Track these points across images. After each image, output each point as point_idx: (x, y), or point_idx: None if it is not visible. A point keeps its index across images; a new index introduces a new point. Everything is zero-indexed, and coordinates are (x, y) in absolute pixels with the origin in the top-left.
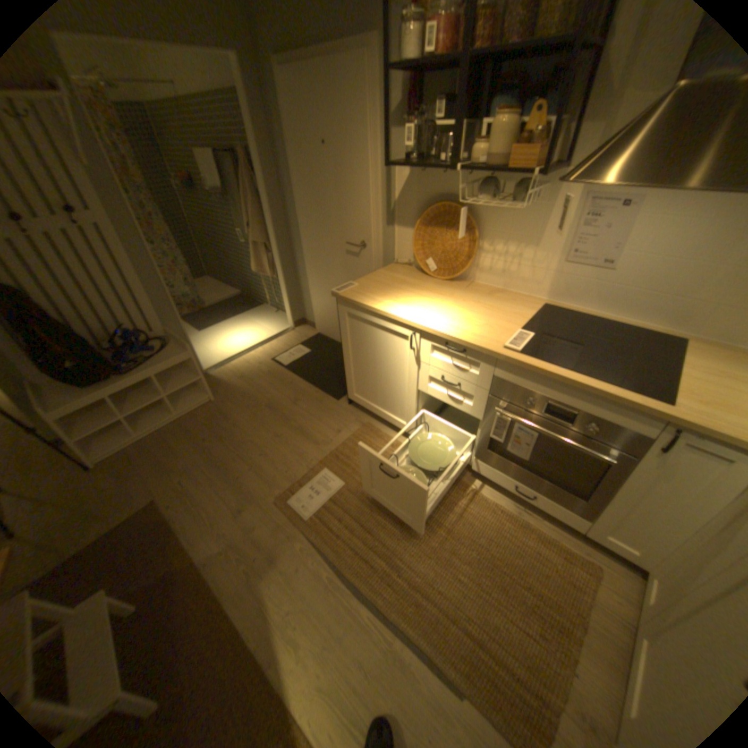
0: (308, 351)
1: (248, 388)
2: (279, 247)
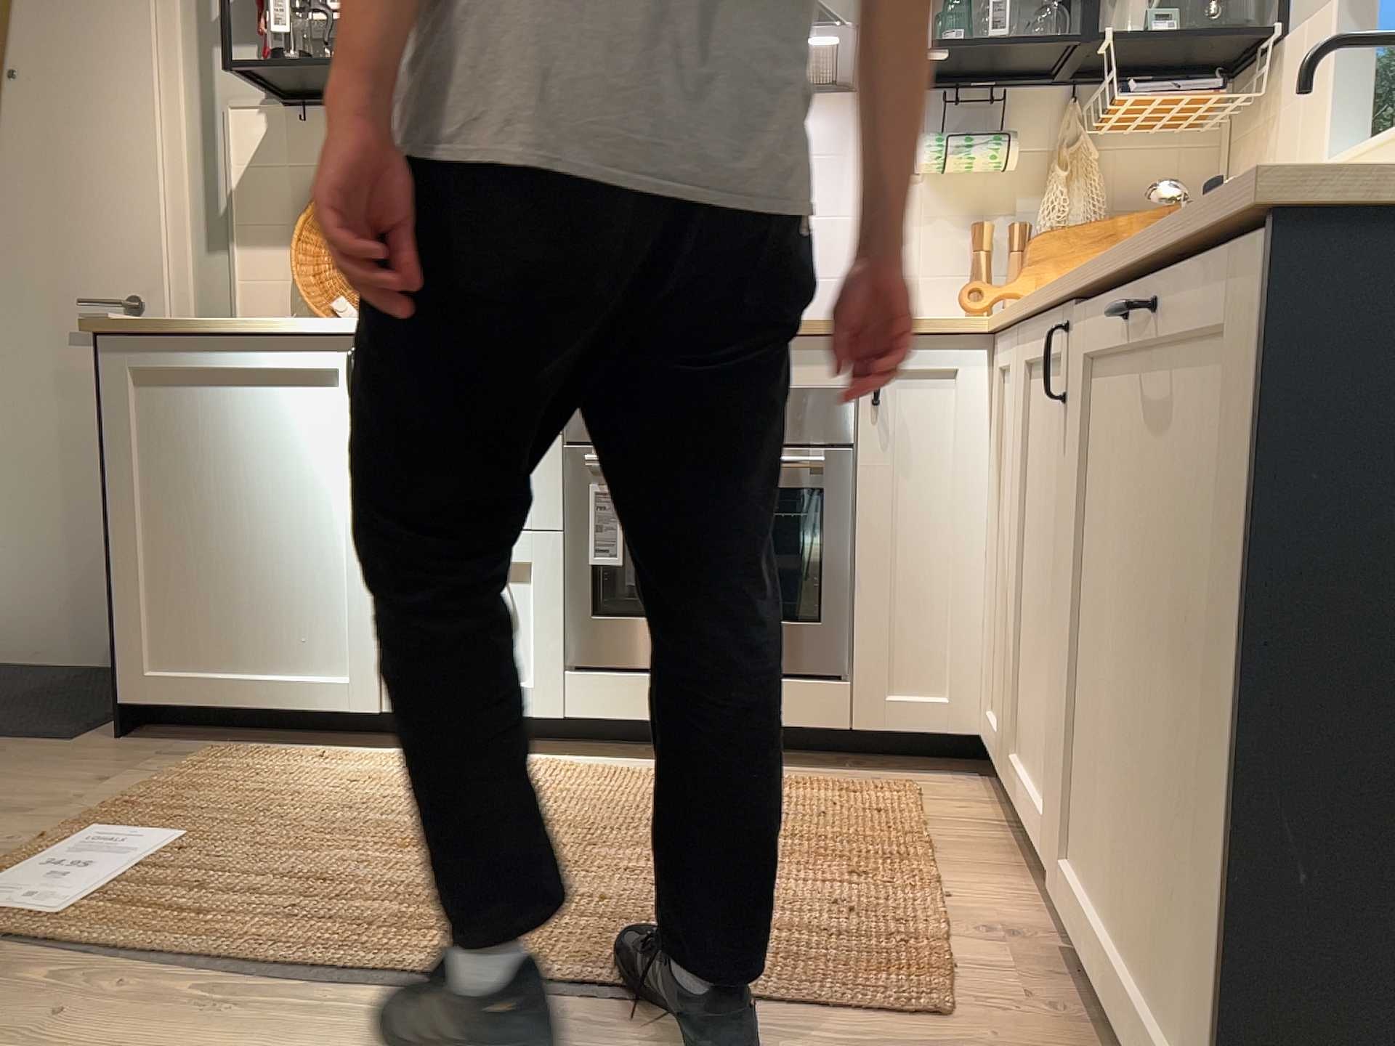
0: None
1: None
2: None
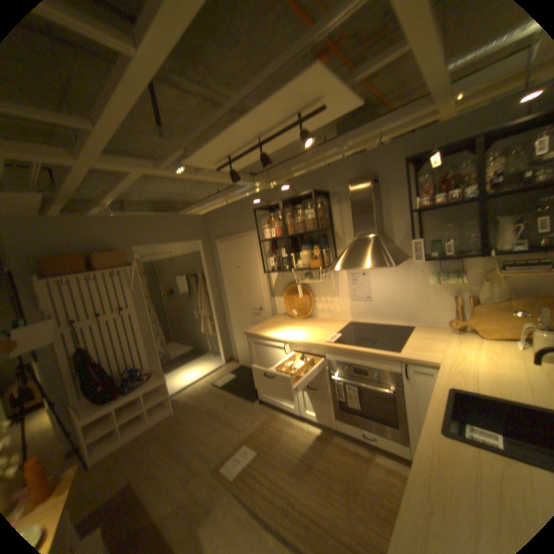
0: (234, 375)
1: (195, 402)
2: (218, 316)
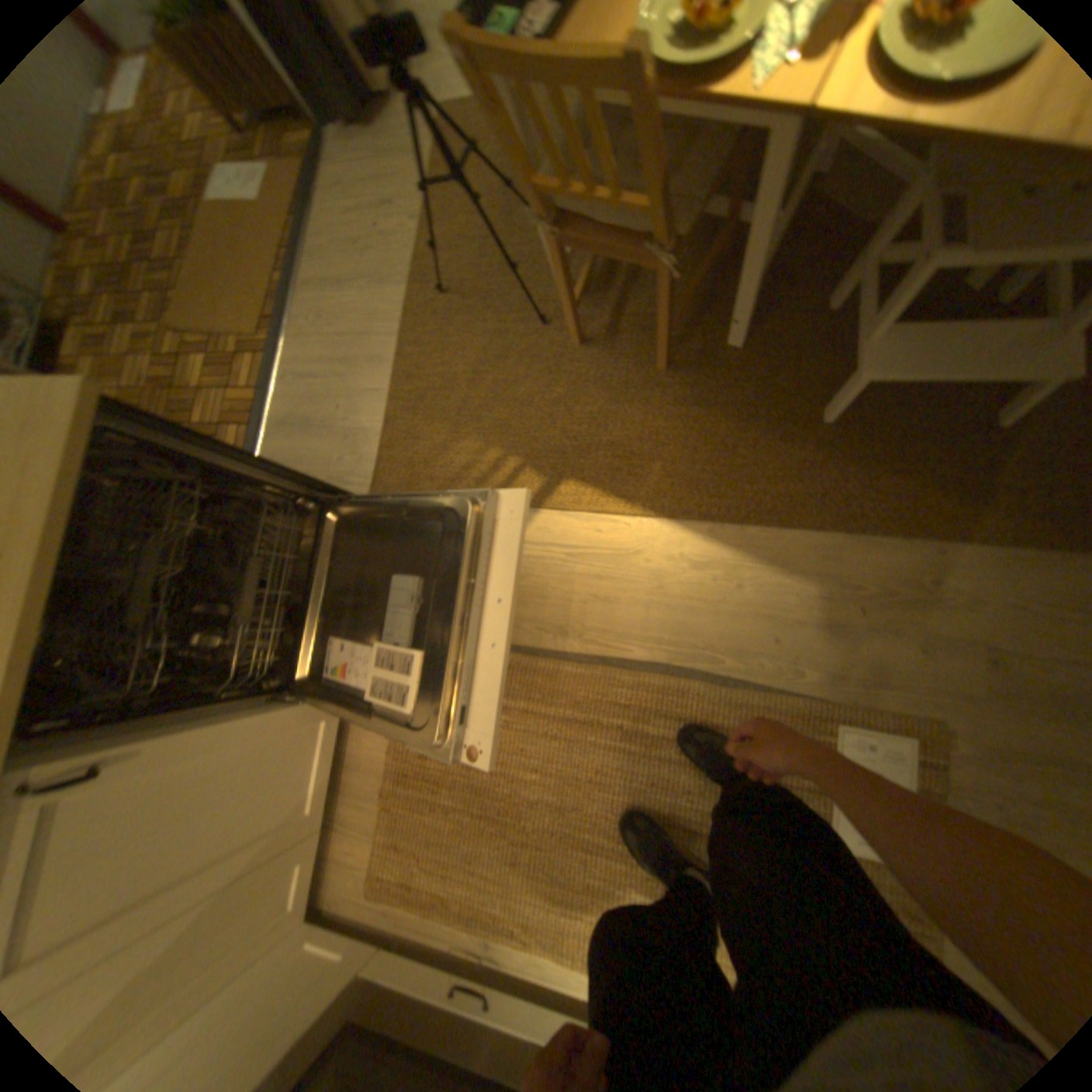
0: None
1: None
2: None
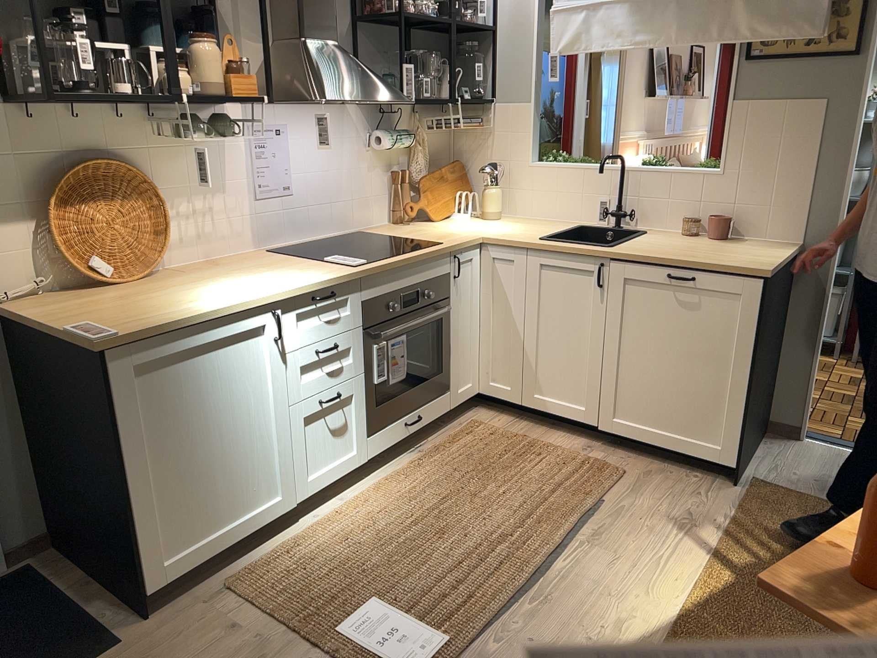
0: None
1: None
2: None
